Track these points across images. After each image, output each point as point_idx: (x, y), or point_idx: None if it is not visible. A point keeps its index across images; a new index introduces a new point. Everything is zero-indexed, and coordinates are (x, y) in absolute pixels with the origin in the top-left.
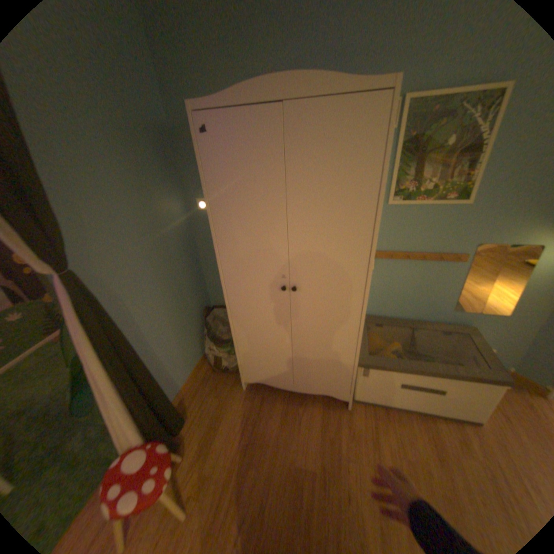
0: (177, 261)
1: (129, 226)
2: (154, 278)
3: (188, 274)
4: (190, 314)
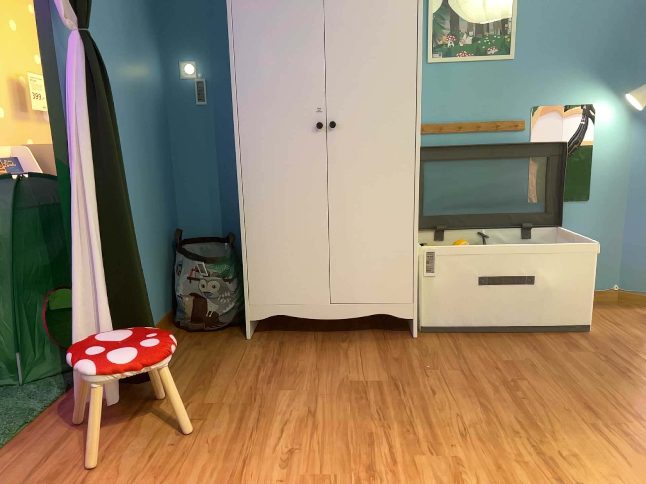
0: (152, 135)
1: (117, 48)
2: (130, 134)
3: (161, 165)
4: (158, 227)
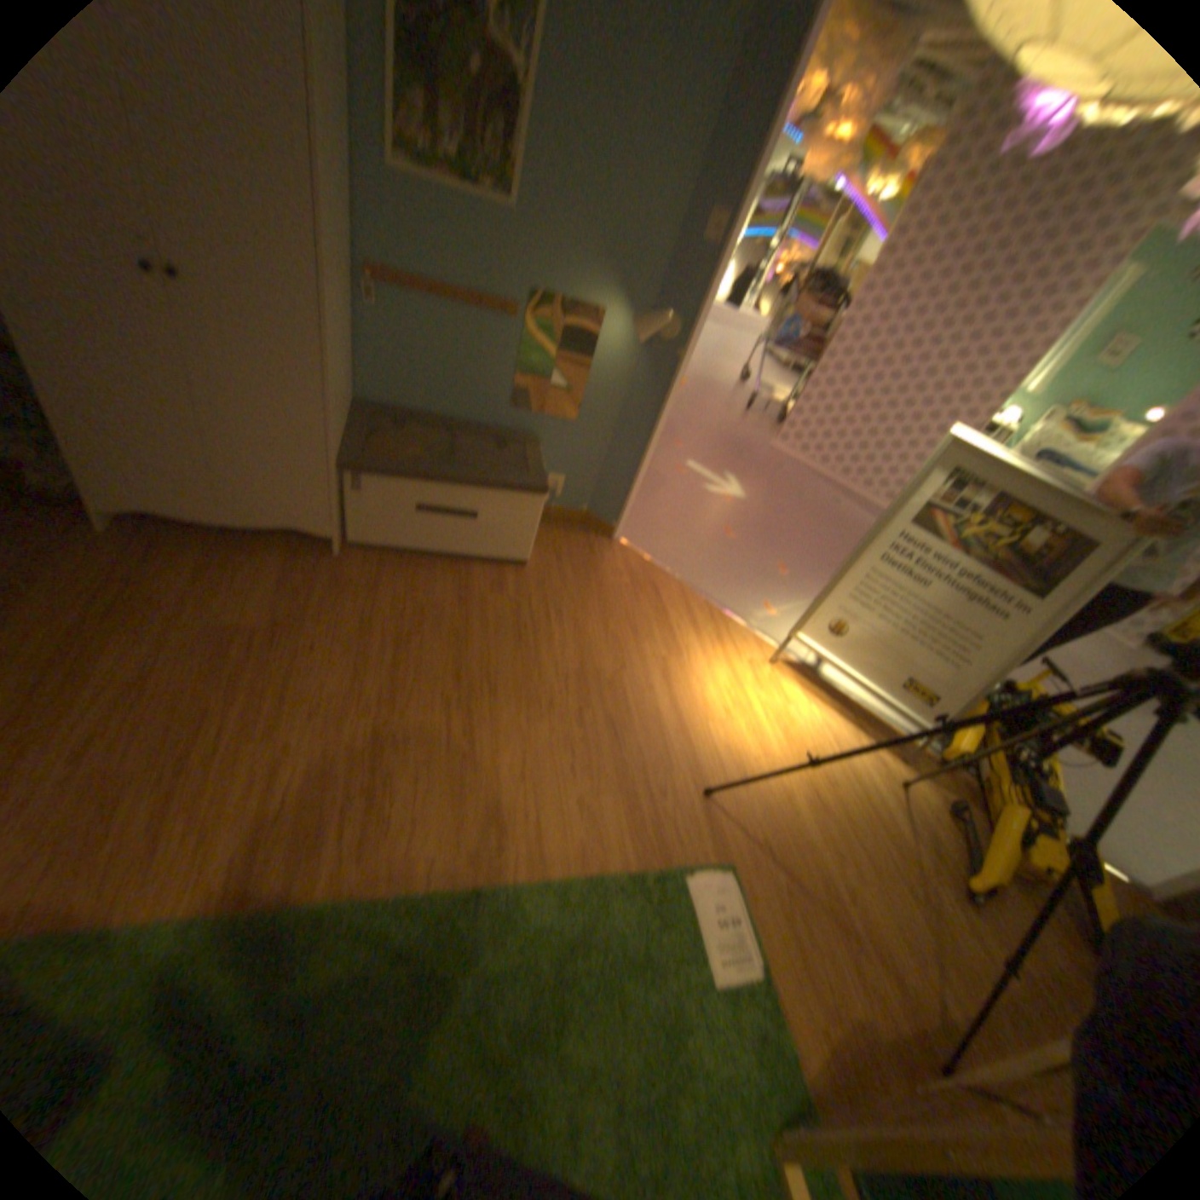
0: None
1: None
2: None
3: None
4: None
